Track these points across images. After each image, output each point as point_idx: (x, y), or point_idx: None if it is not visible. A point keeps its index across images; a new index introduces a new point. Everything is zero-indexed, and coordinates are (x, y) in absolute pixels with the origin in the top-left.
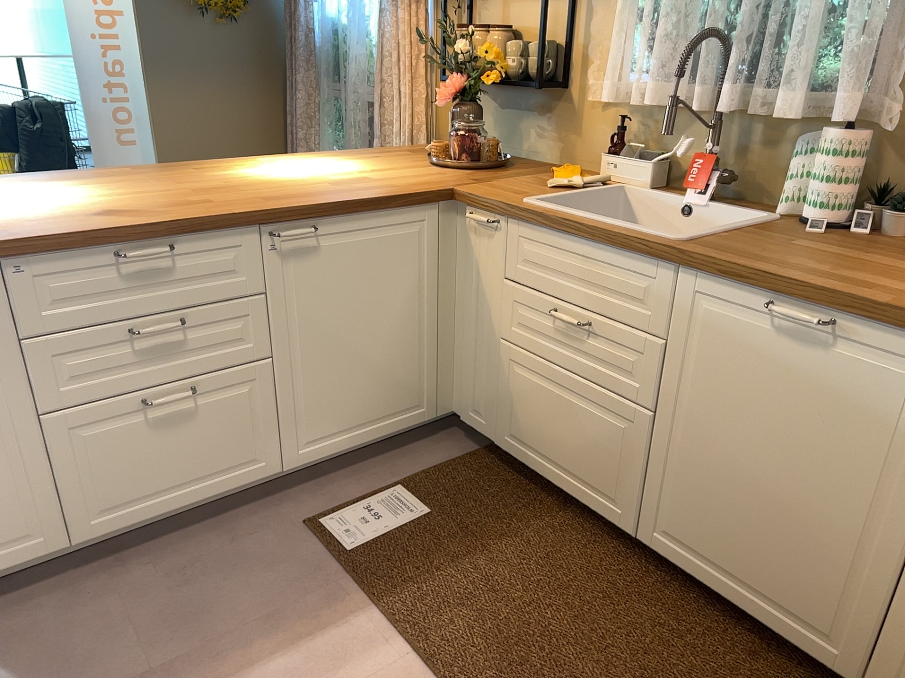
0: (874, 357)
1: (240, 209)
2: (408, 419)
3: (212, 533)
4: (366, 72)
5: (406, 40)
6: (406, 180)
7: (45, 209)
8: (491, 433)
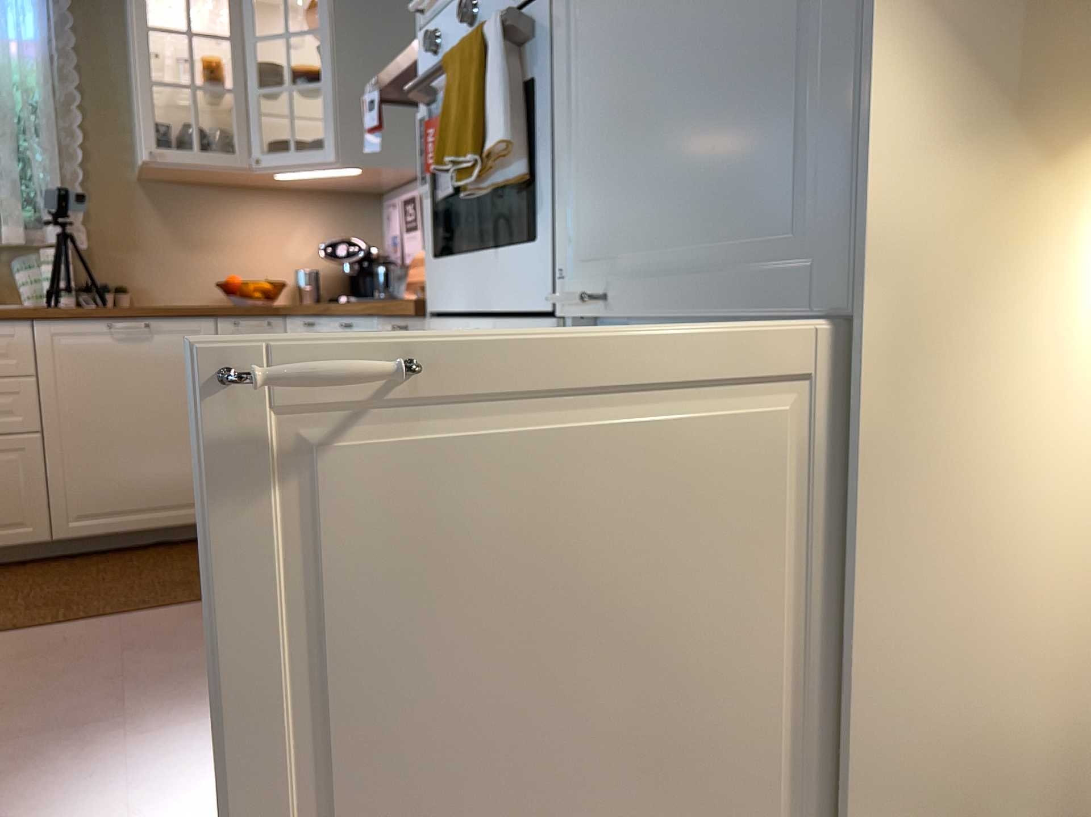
0: (172, 336)
1: None
2: None
3: None
4: None
5: None
6: None
7: None
8: None
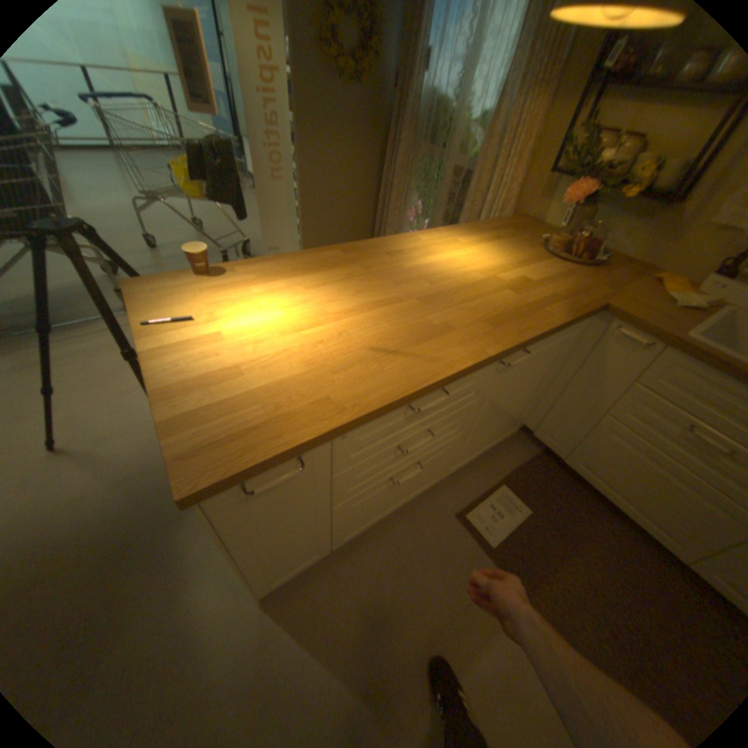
0: None
1: (489, 346)
2: (506, 437)
3: (402, 523)
4: (465, 142)
5: (525, 125)
6: (561, 284)
7: (327, 339)
8: (563, 454)
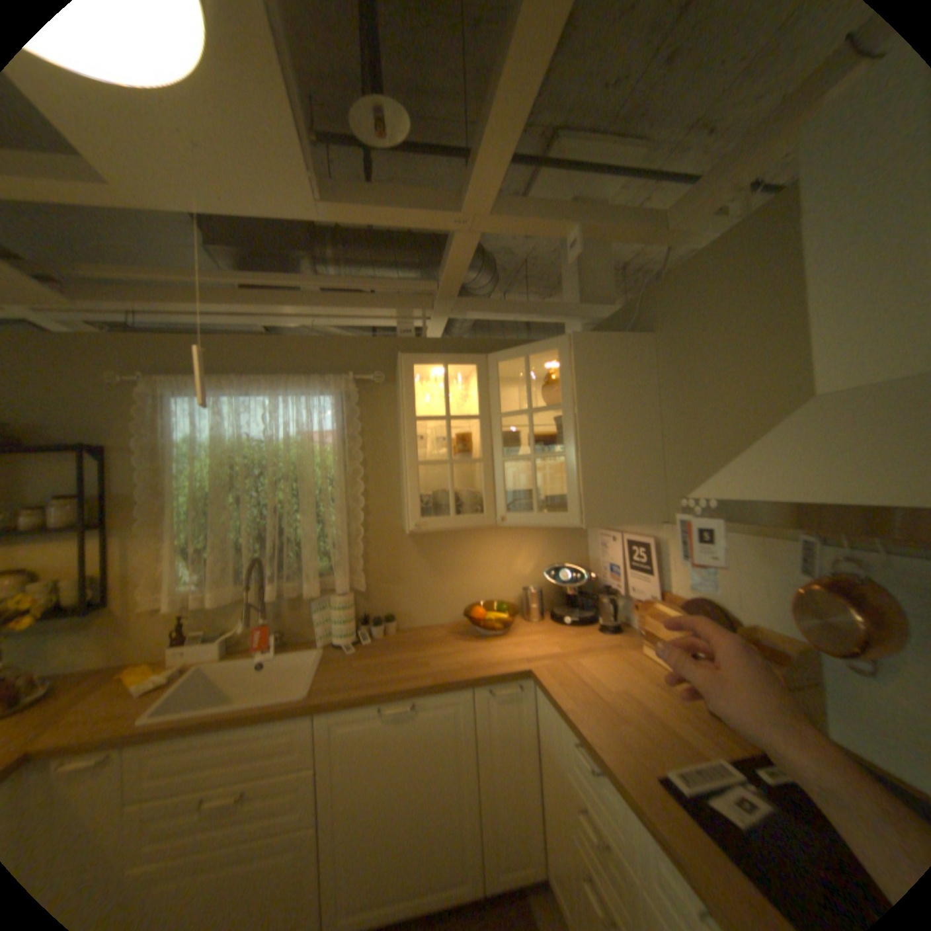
0: (435, 711)
1: None
2: None
3: None
4: None
5: None
6: None
7: None
8: None
